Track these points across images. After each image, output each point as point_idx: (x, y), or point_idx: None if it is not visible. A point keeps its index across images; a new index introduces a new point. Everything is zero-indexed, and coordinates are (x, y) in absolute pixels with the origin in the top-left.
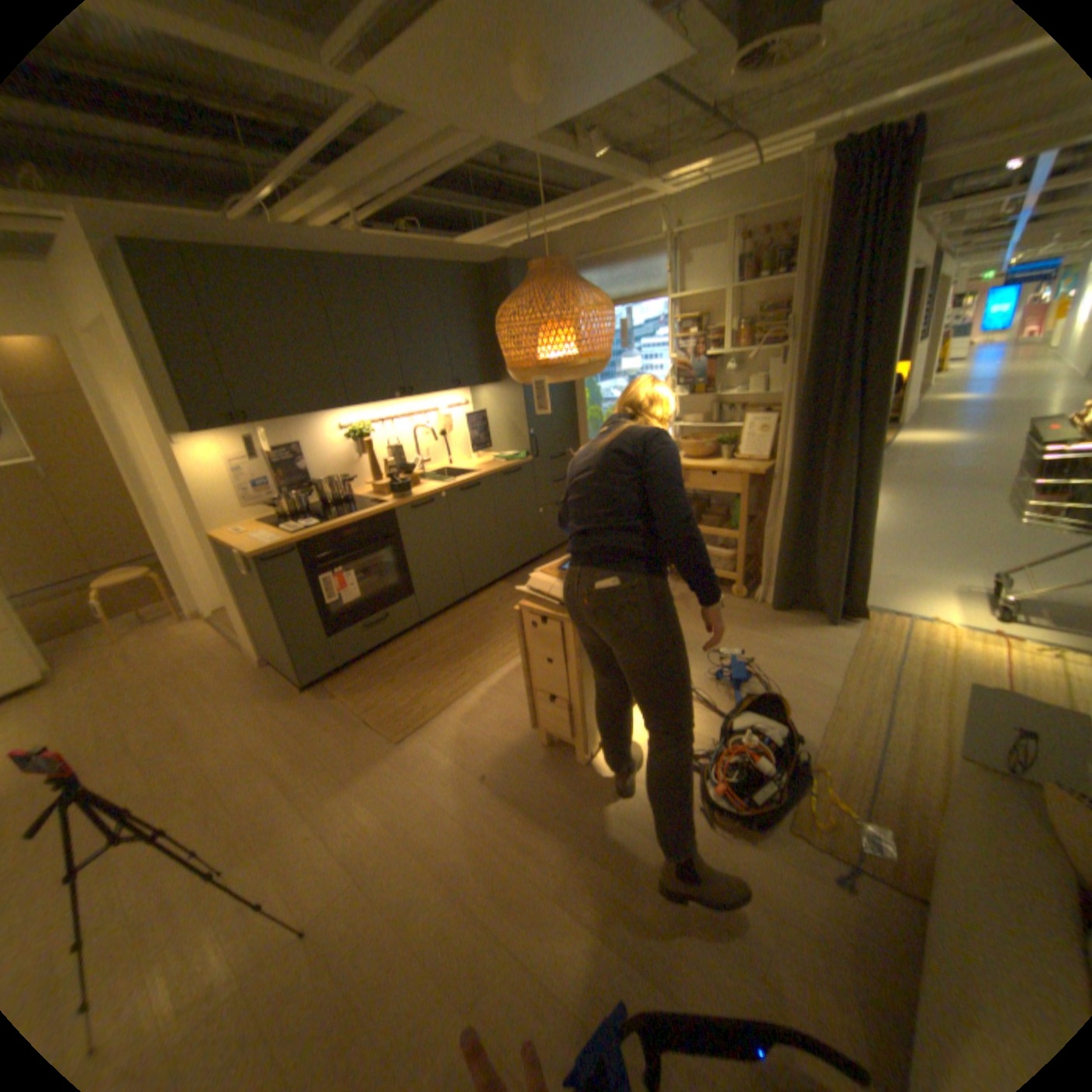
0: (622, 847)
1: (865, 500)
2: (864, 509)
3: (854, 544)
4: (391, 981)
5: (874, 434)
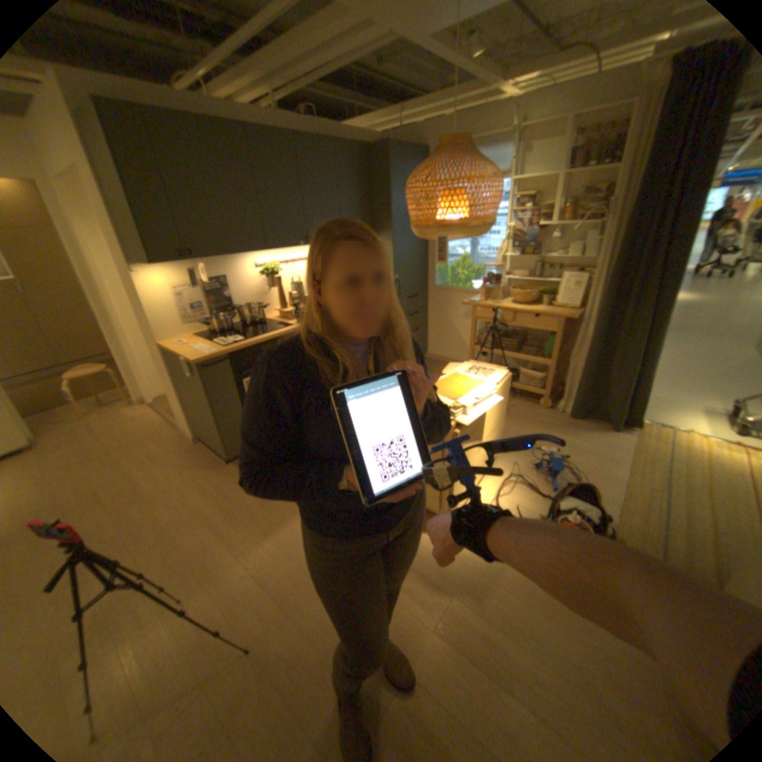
0: (481, 593)
1: (654, 342)
2: (652, 349)
3: (641, 374)
4: (318, 690)
5: (670, 293)
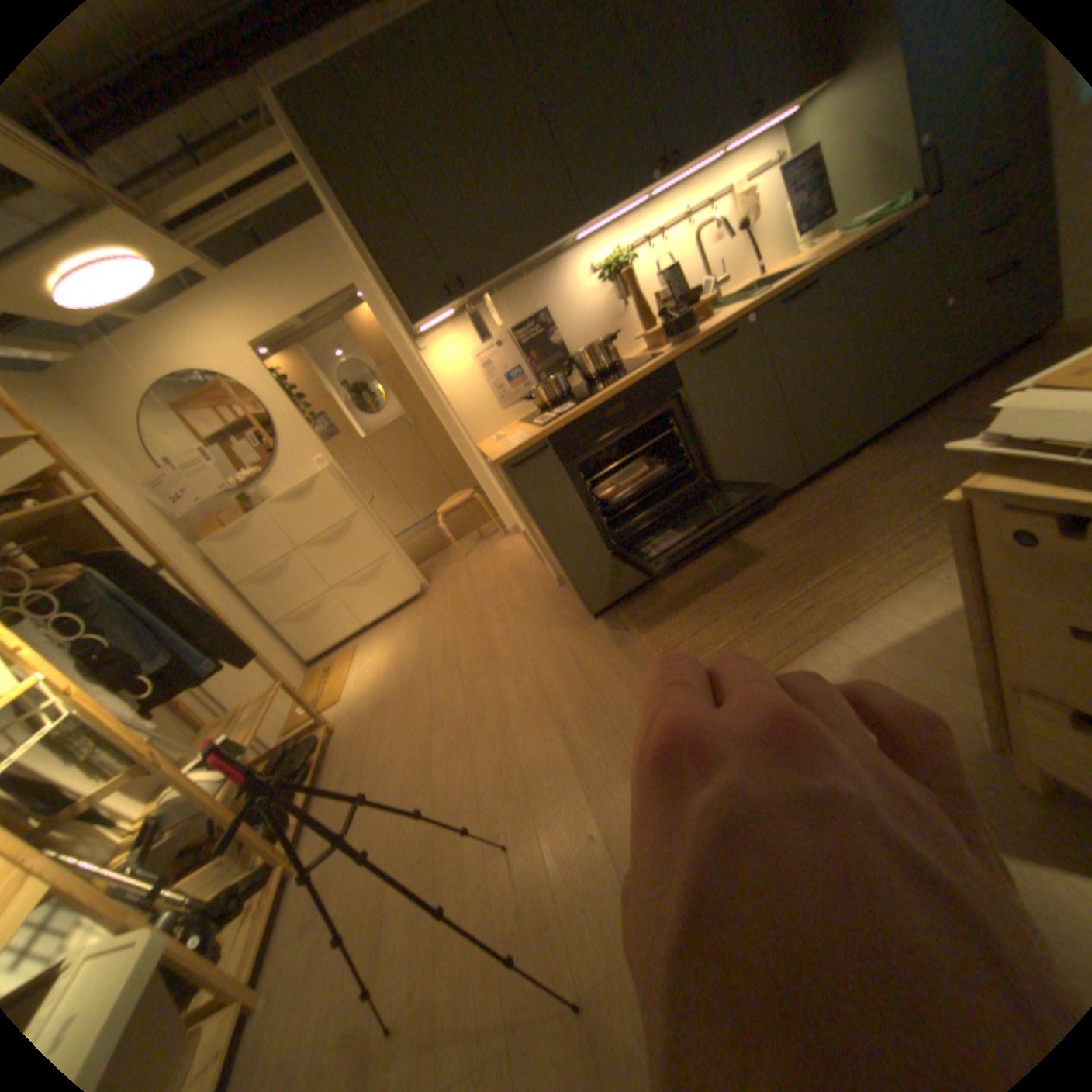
0: None
1: None
2: None
3: None
4: None
5: None
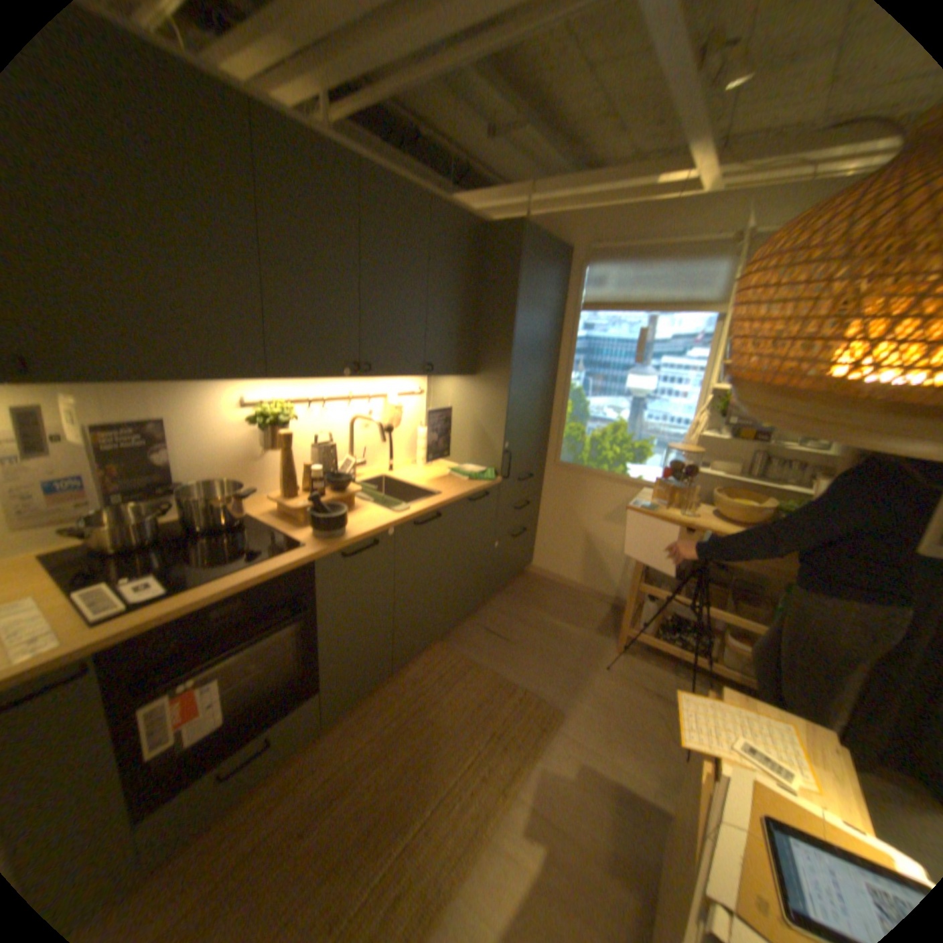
0: None
1: None
2: None
3: None
4: None
5: None
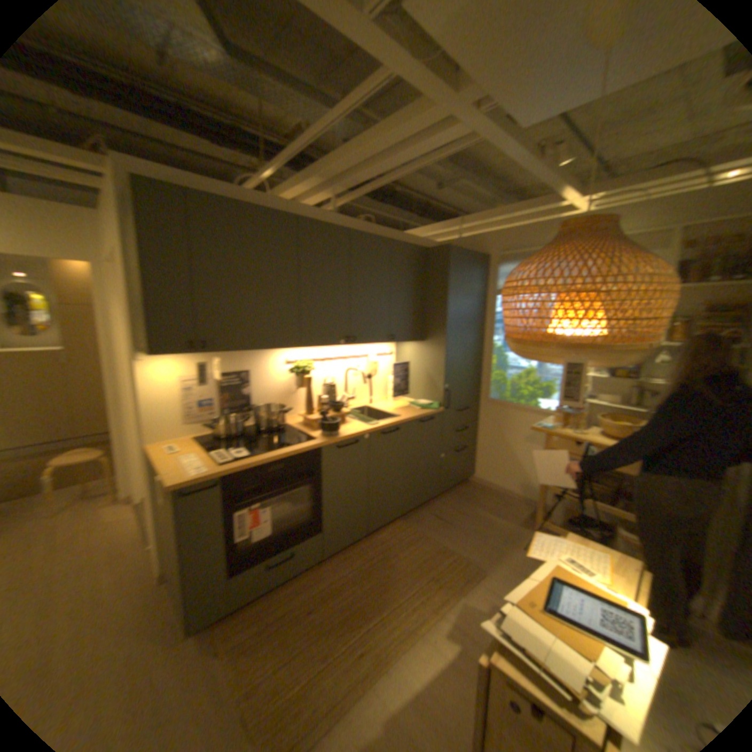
0: None
1: None
2: None
3: None
4: None
5: None
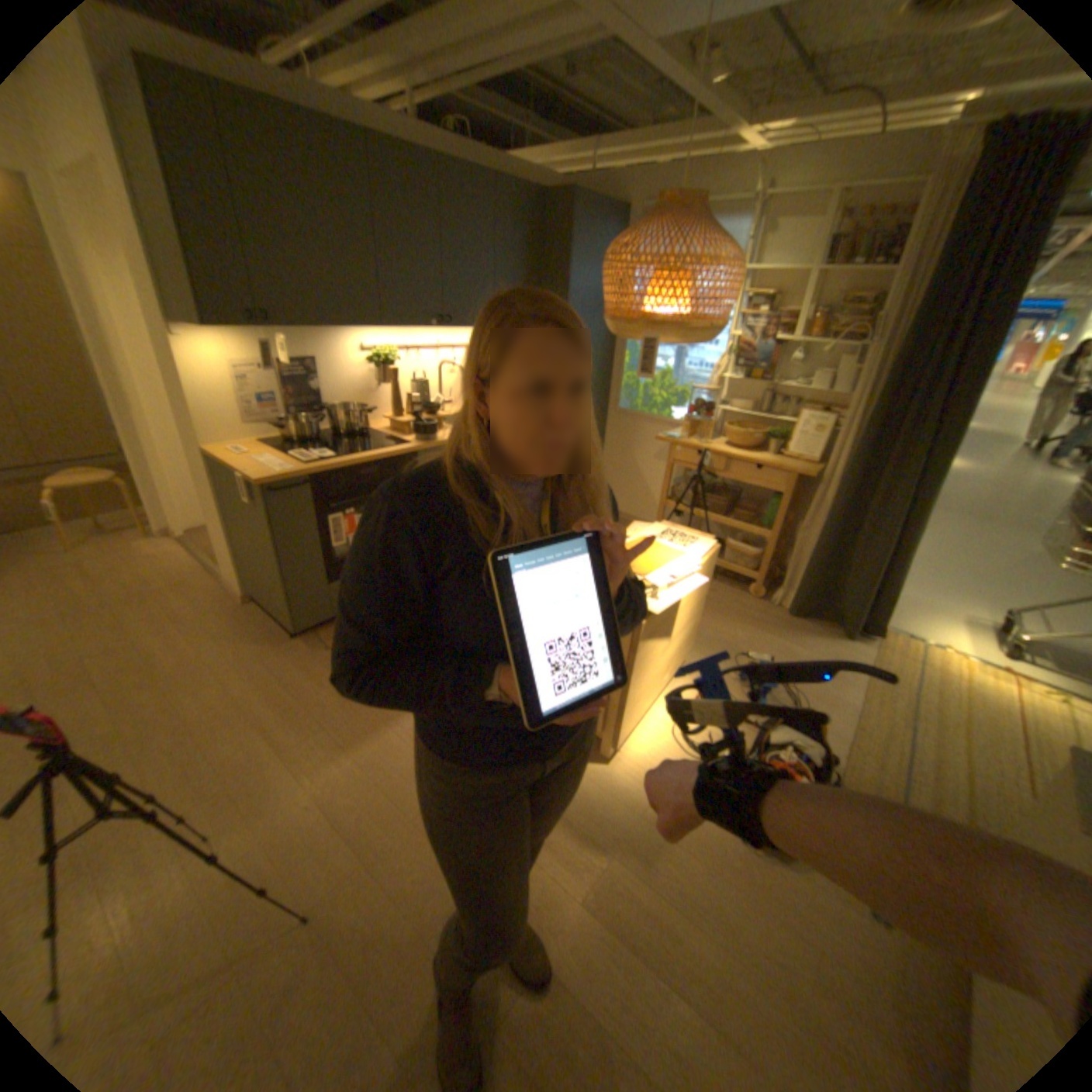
0: (652, 853)
1: (915, 522)
2: (911, 530)
3: (891, 563)
4: (409, 982)
5: (943, 456)
